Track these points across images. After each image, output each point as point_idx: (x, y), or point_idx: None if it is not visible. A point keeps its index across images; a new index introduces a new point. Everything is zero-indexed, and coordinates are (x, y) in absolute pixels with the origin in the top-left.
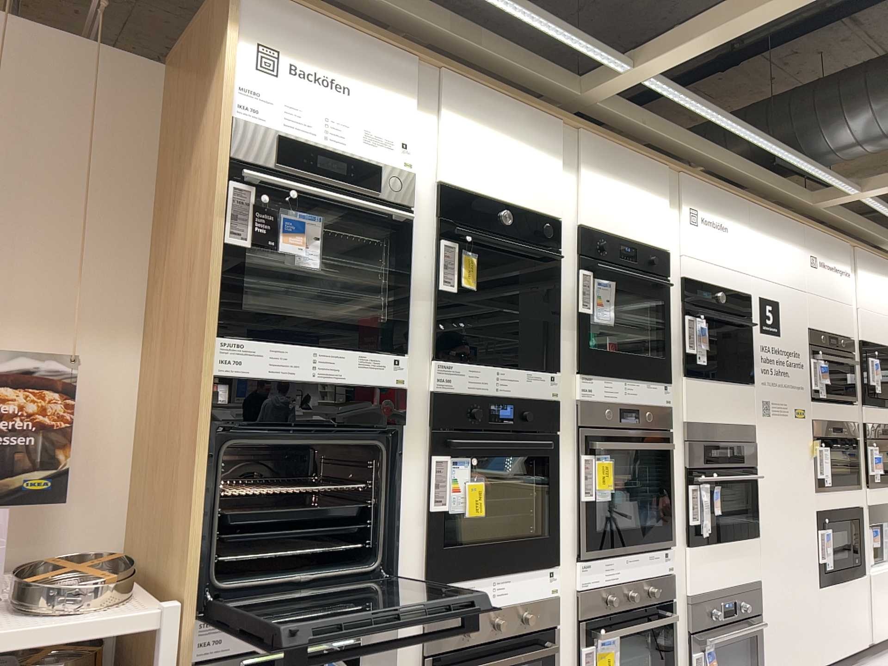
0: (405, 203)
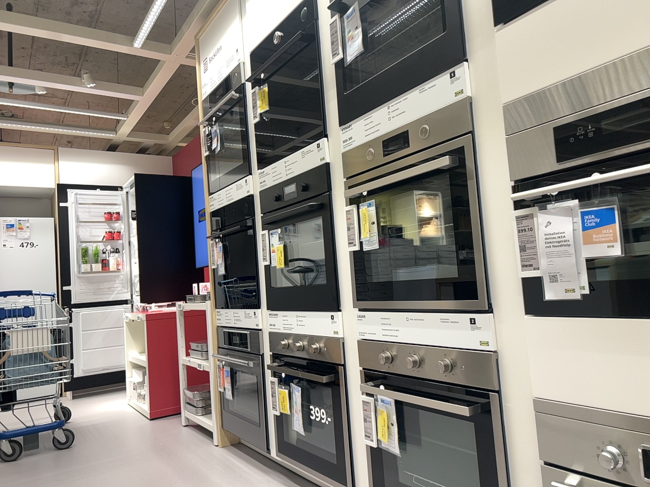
0: (237, 82)
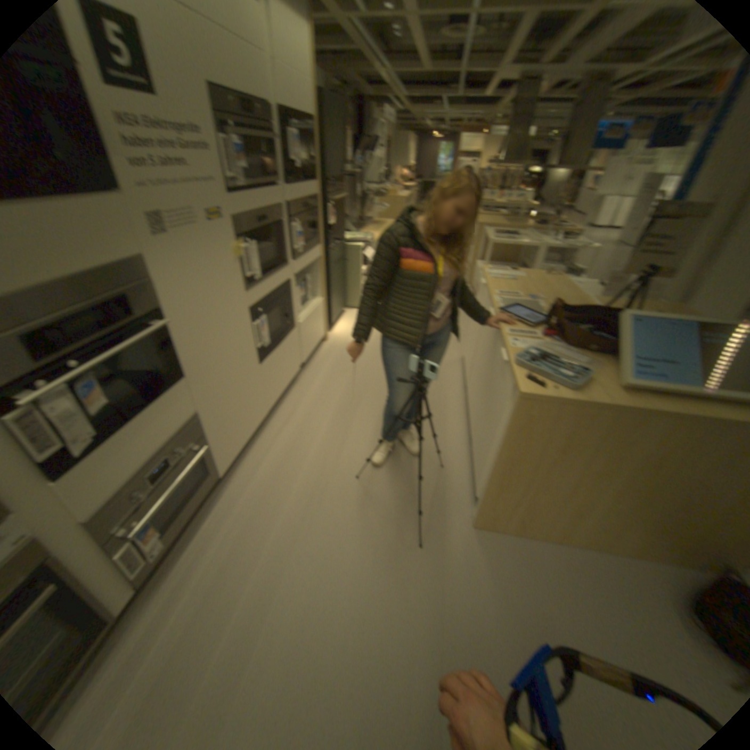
0: None
